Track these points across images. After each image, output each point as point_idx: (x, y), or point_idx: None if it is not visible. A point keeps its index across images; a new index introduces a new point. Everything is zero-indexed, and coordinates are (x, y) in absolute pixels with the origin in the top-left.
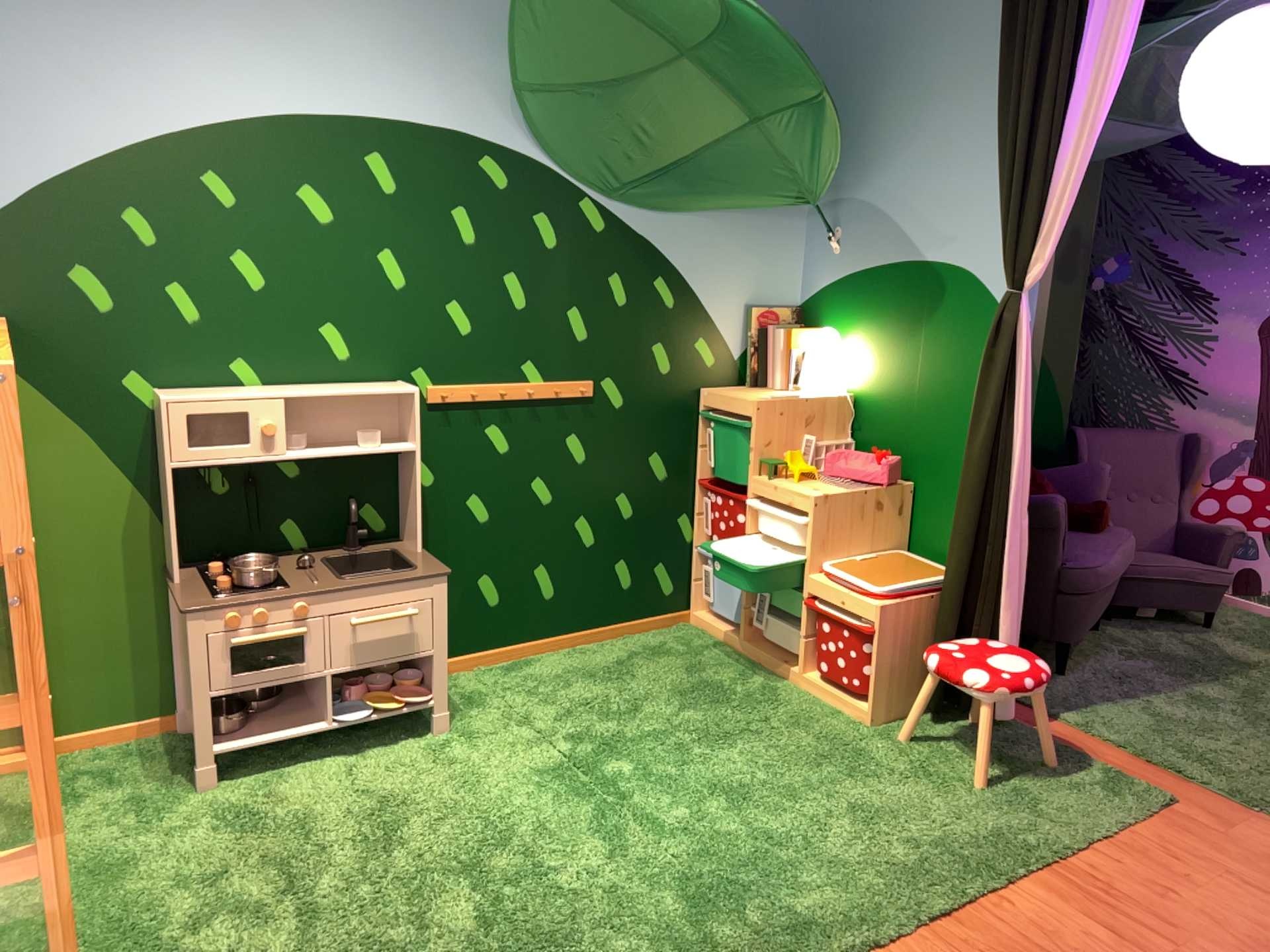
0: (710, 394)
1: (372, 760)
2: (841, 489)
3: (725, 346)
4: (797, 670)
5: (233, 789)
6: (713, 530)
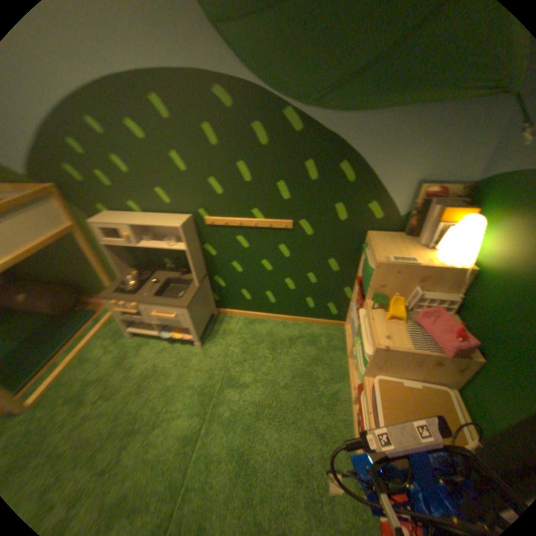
0: (371, 238)
1: (169, 352)
2: (414, 348)
3: (397, 207)
4: (354, 405)
5: (130, 344)
6: (356, 305)
